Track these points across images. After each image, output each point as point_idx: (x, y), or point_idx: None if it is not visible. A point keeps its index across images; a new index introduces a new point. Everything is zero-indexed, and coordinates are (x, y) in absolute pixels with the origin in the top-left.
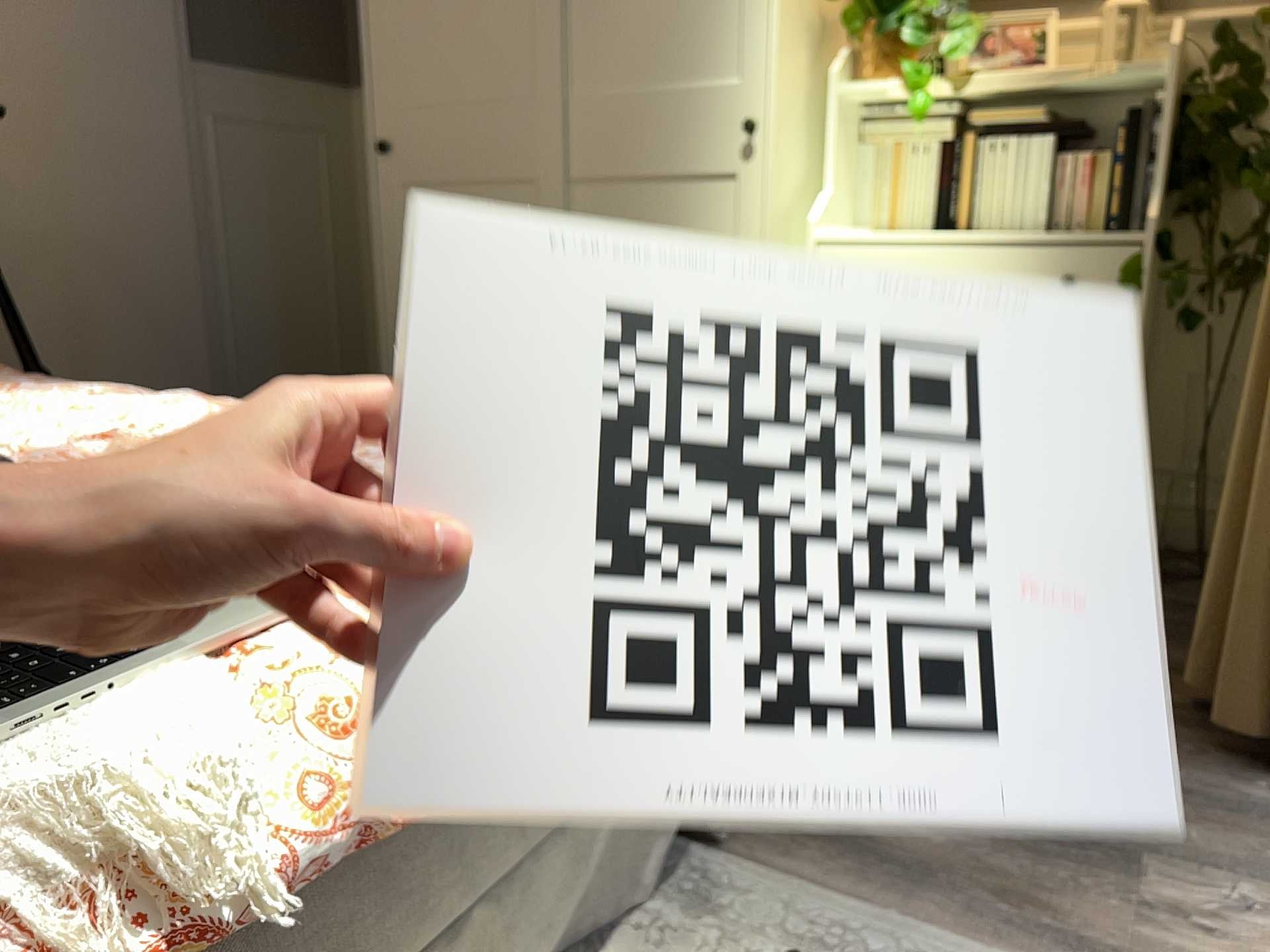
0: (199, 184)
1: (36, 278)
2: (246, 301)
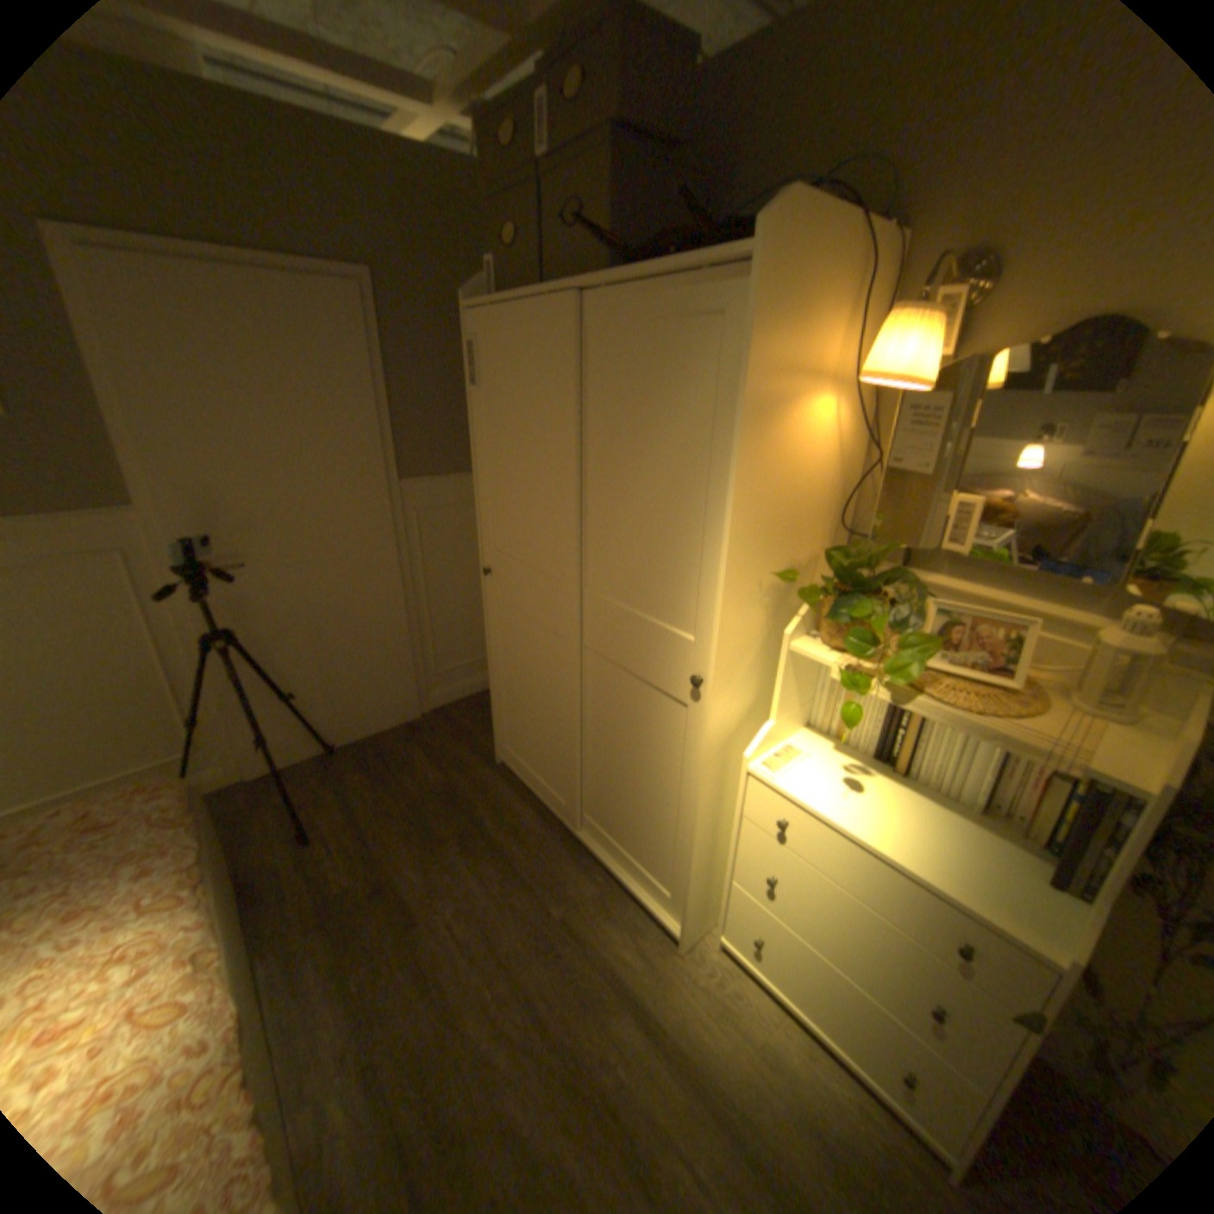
0: (404, 555)
1: (293, 634)
2: (439, 613)
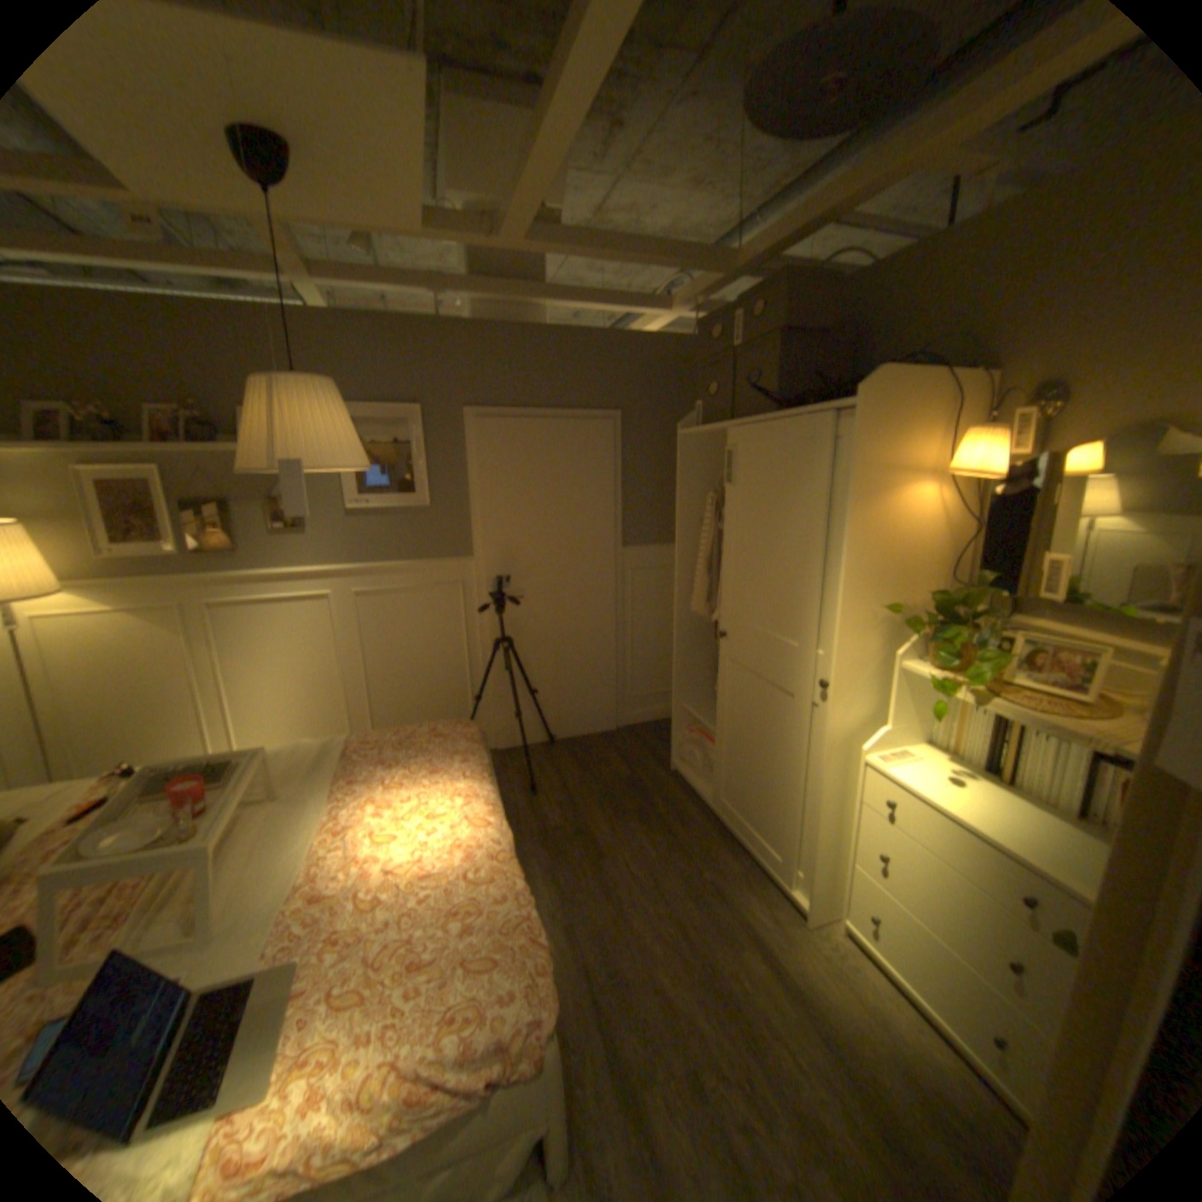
0: (618, 601)
1: (541, 649)
2: (637, 649)
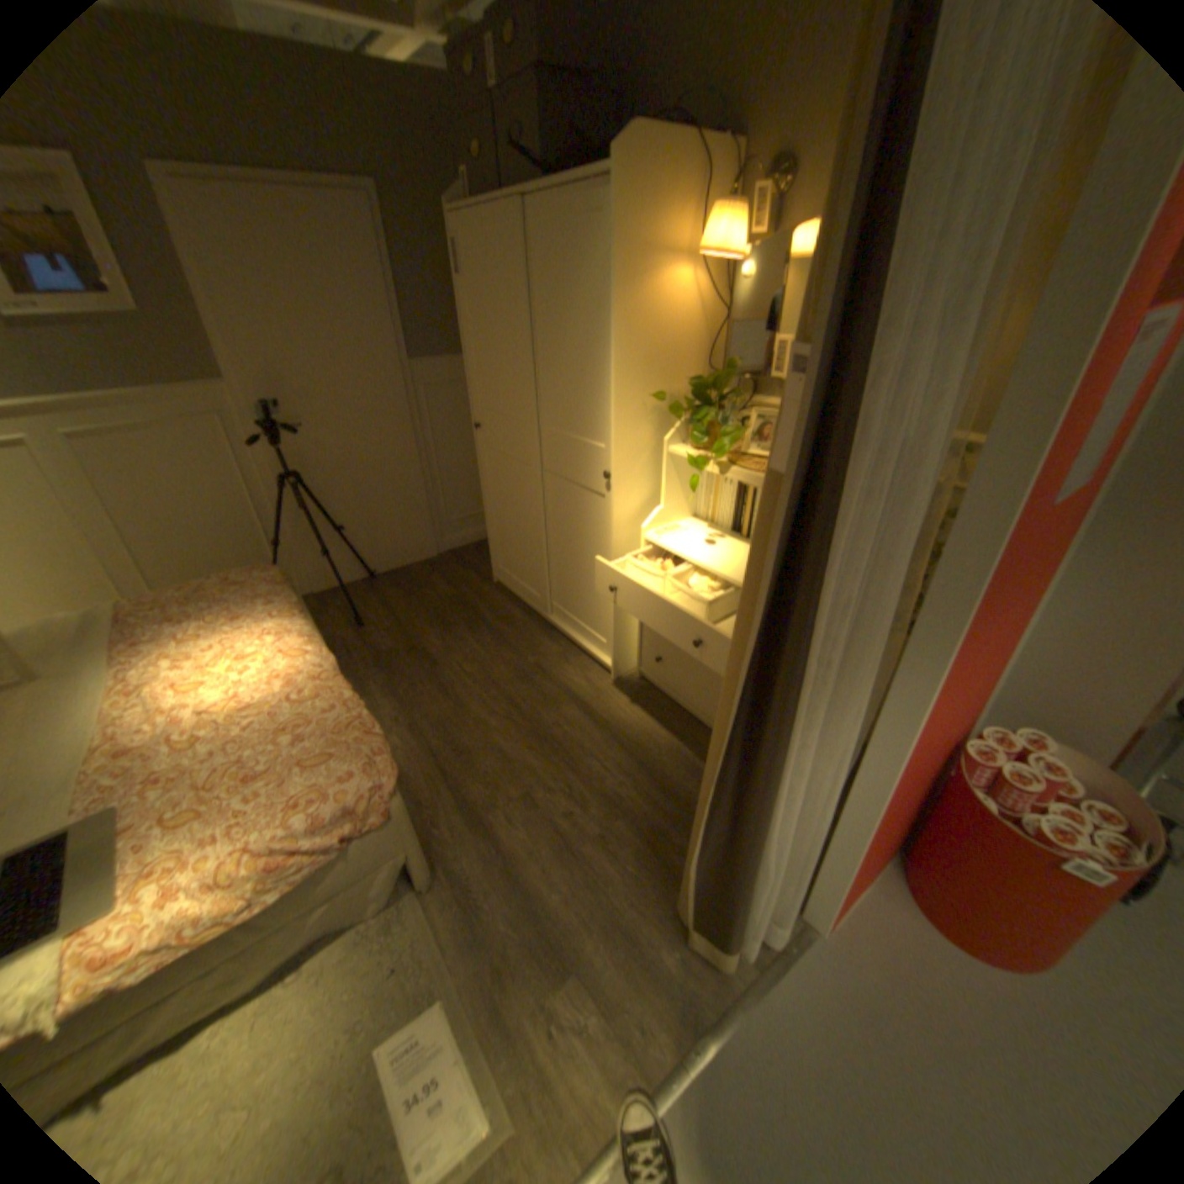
0: (417, 422)
1: (339, 482)
2: (447, 473)
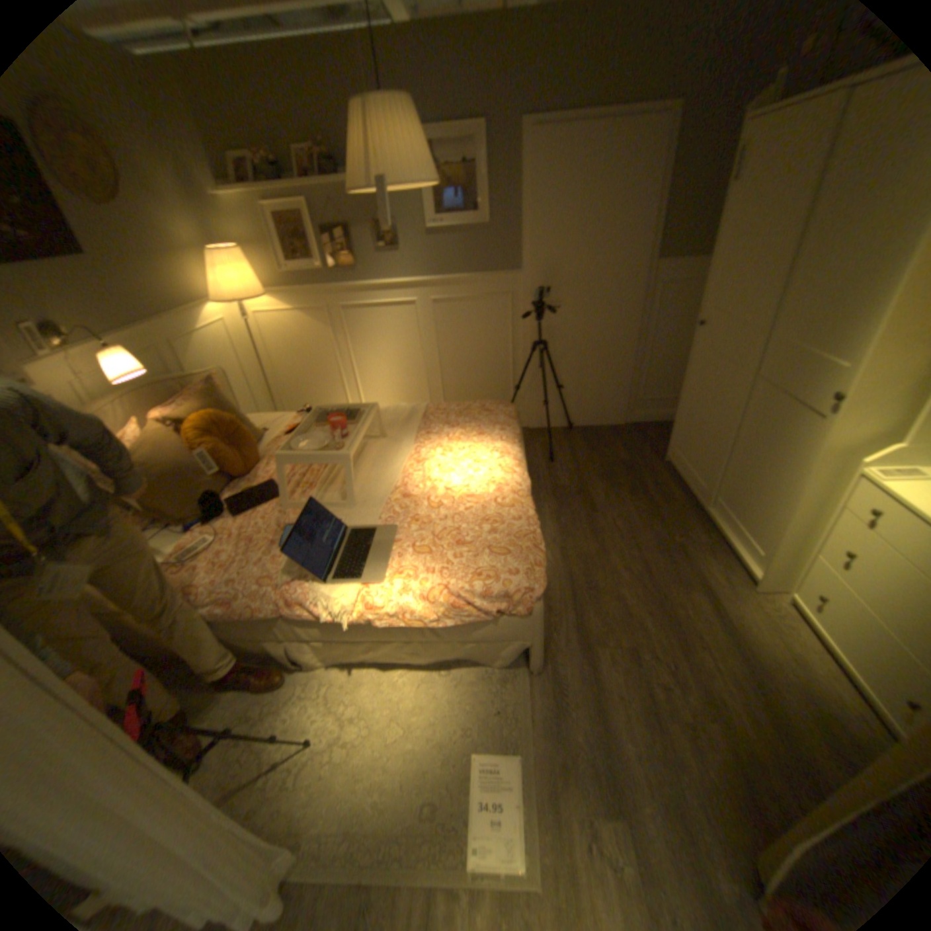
0: (645, 313)
1: (570, 353)
2: (655, 359)
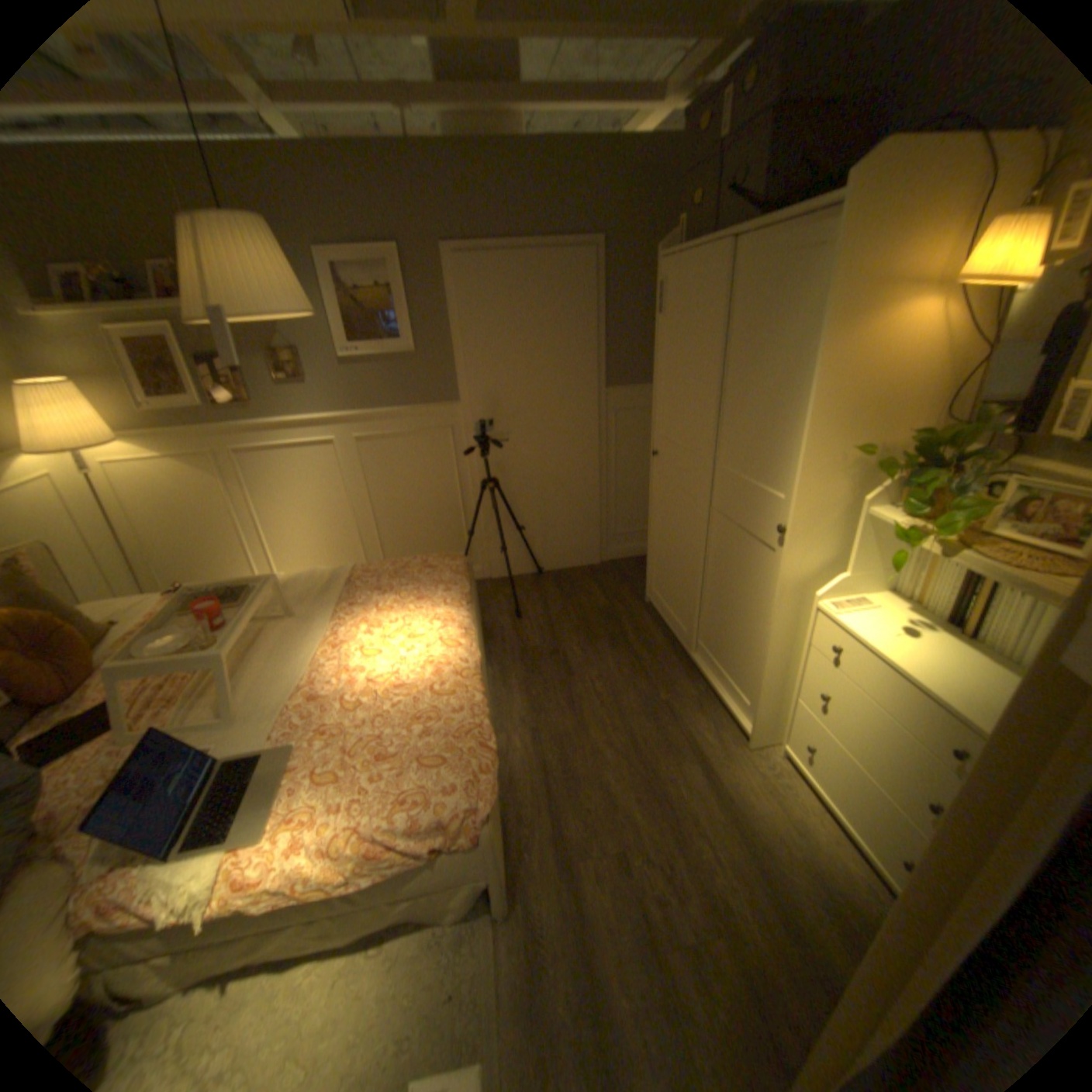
0: (602, 442)
1: (528, 488)
2: (621, 489)
